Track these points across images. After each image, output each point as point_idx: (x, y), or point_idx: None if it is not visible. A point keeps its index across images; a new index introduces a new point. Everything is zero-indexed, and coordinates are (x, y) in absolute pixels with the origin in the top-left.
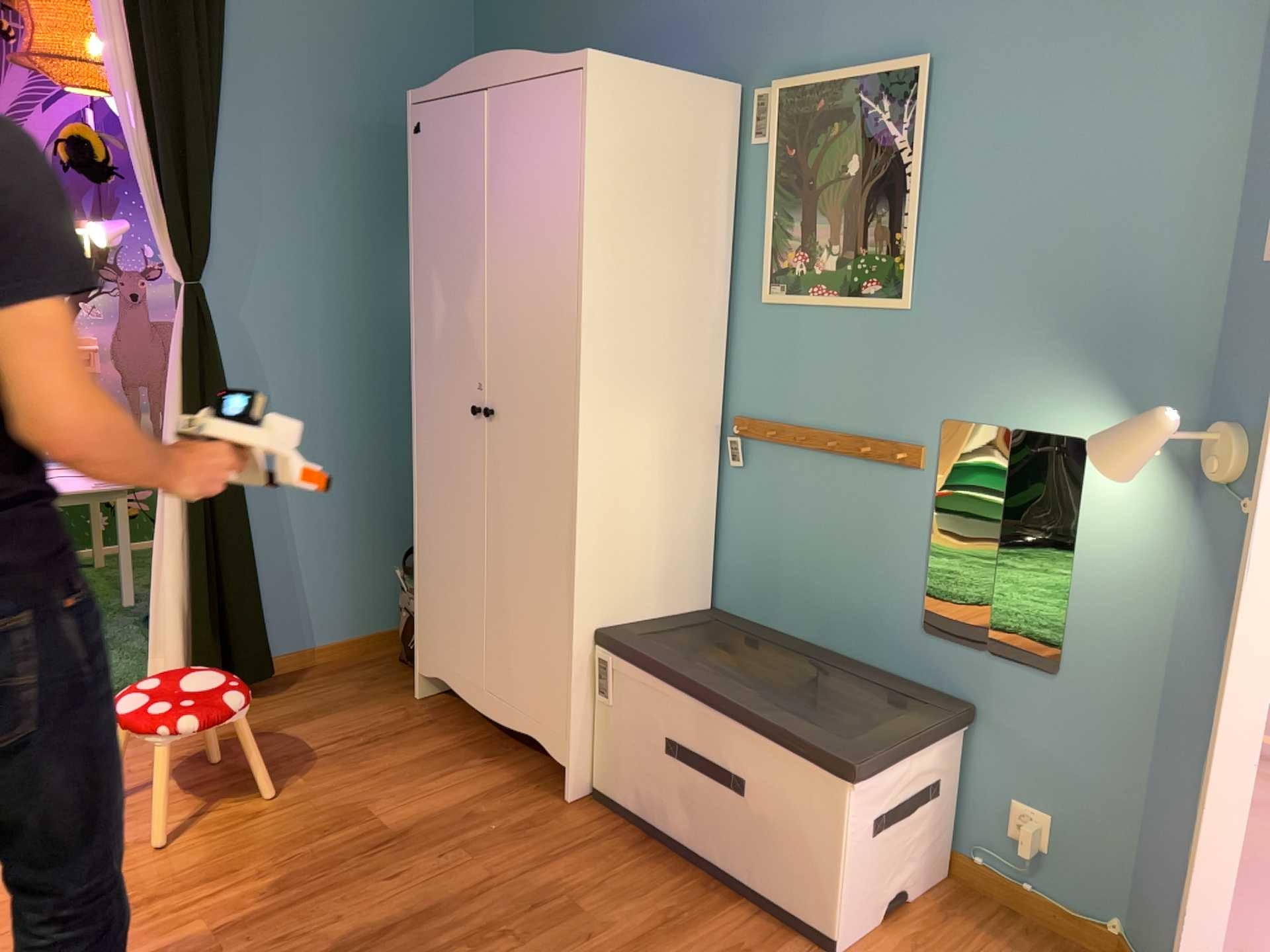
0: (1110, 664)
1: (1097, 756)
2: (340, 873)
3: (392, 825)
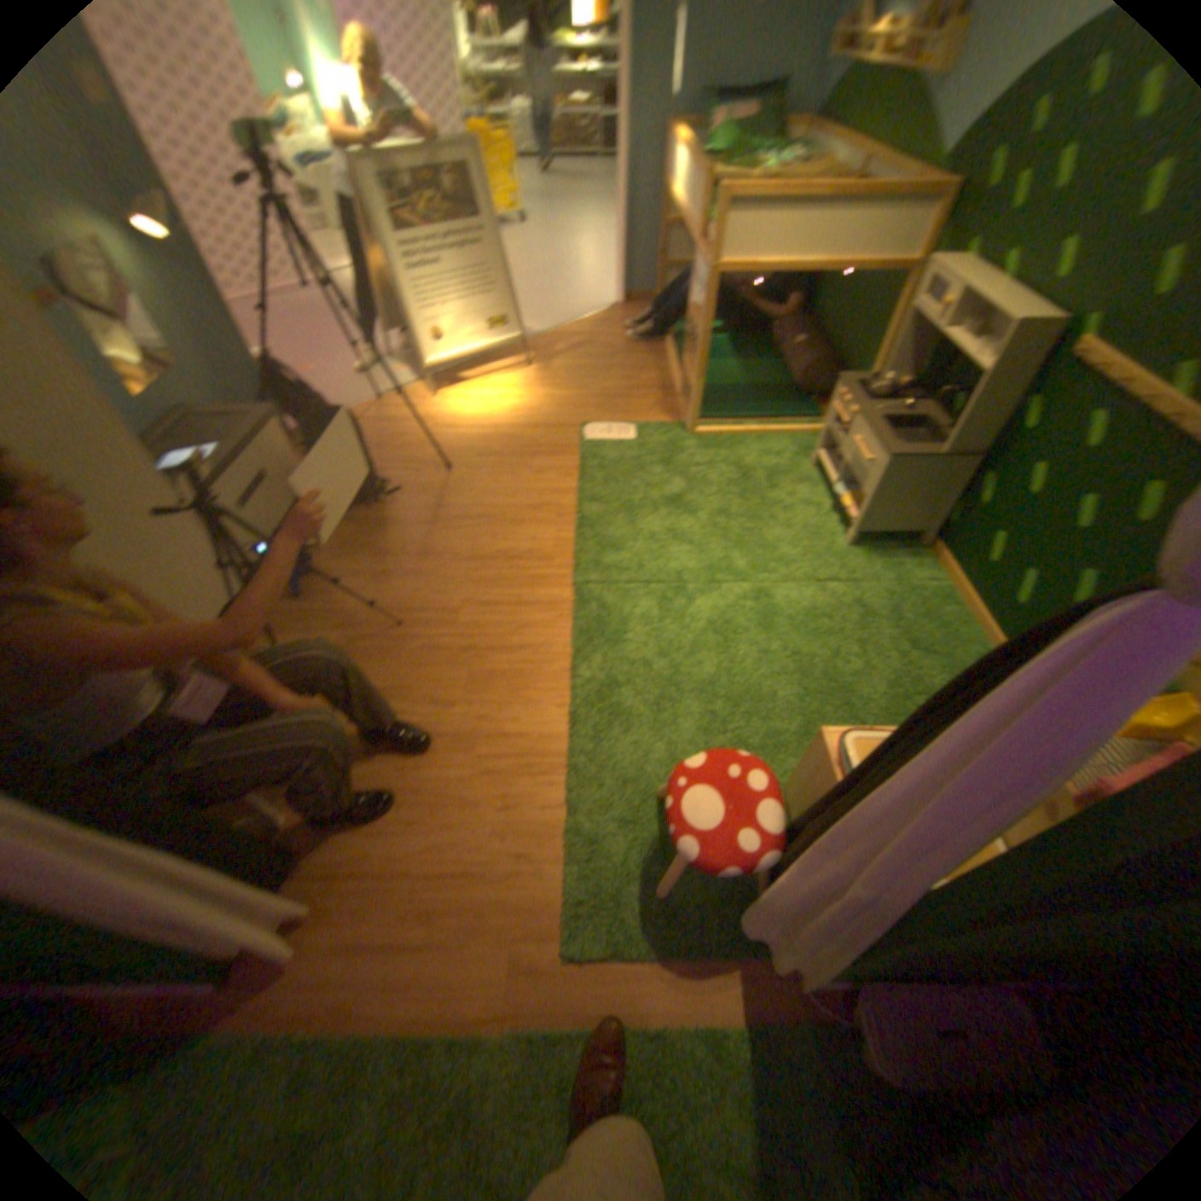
0: (175, 344)
1: (200, 385)
2: (382, 619)
3: (329, 639)
